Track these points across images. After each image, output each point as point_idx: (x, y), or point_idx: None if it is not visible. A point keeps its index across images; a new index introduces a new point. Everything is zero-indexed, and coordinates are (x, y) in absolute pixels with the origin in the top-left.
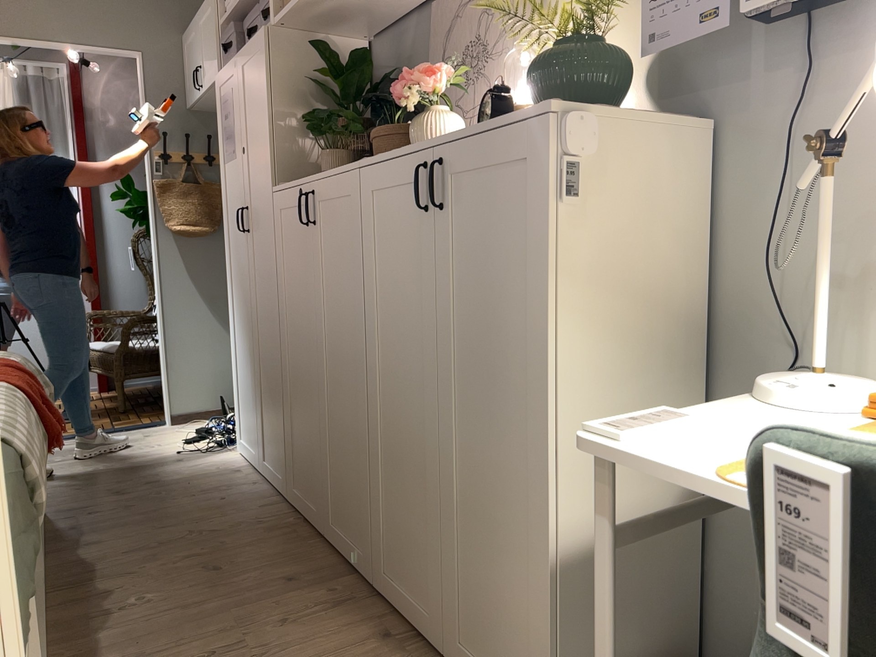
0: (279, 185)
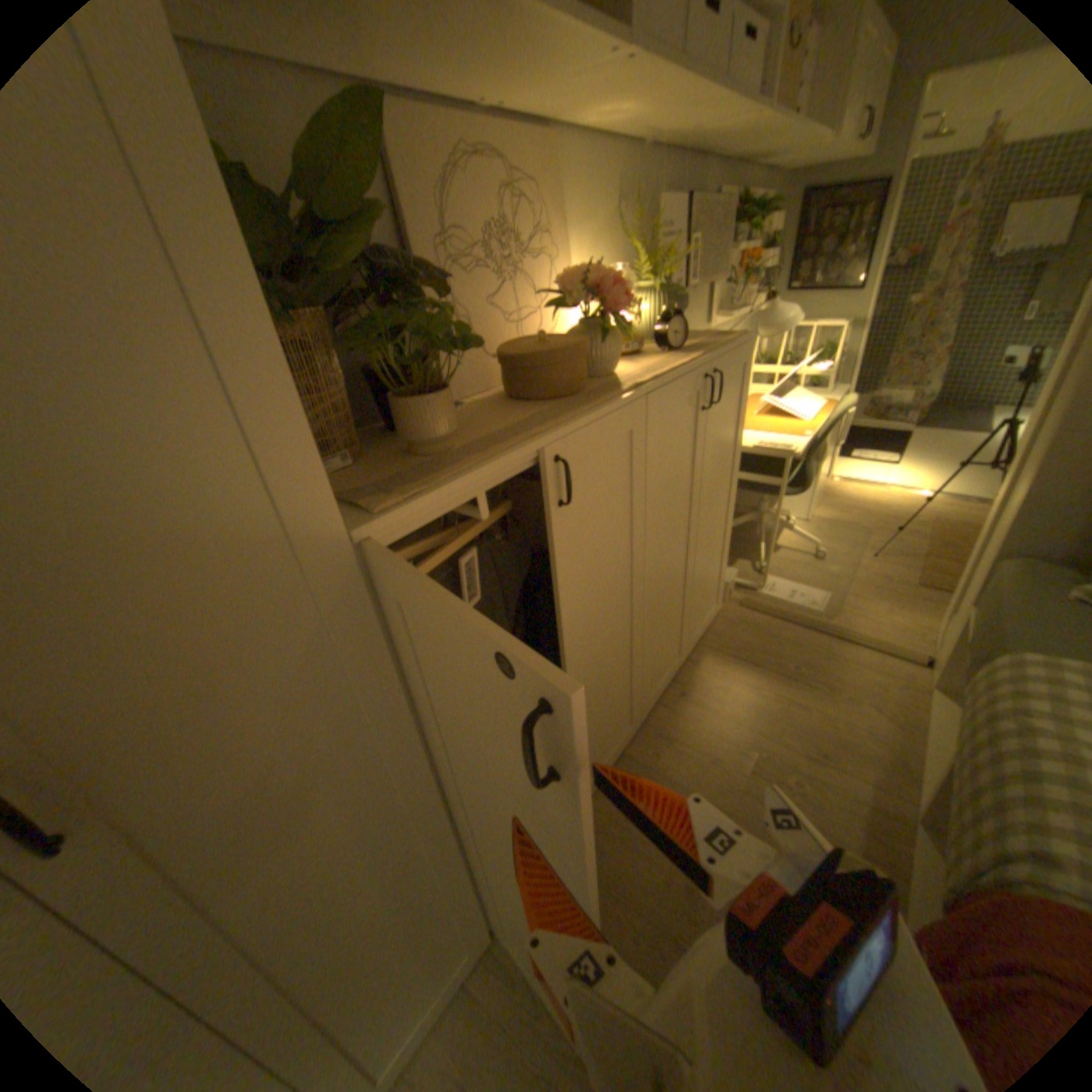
0: (385, 505)
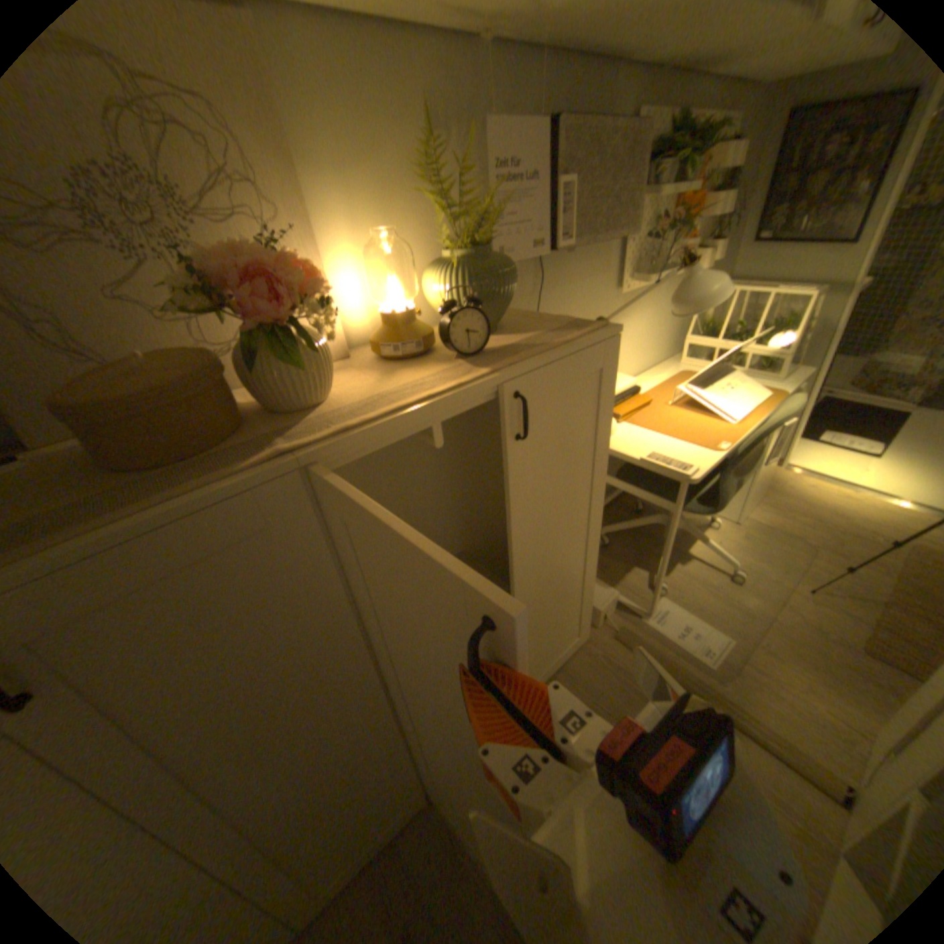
0: None
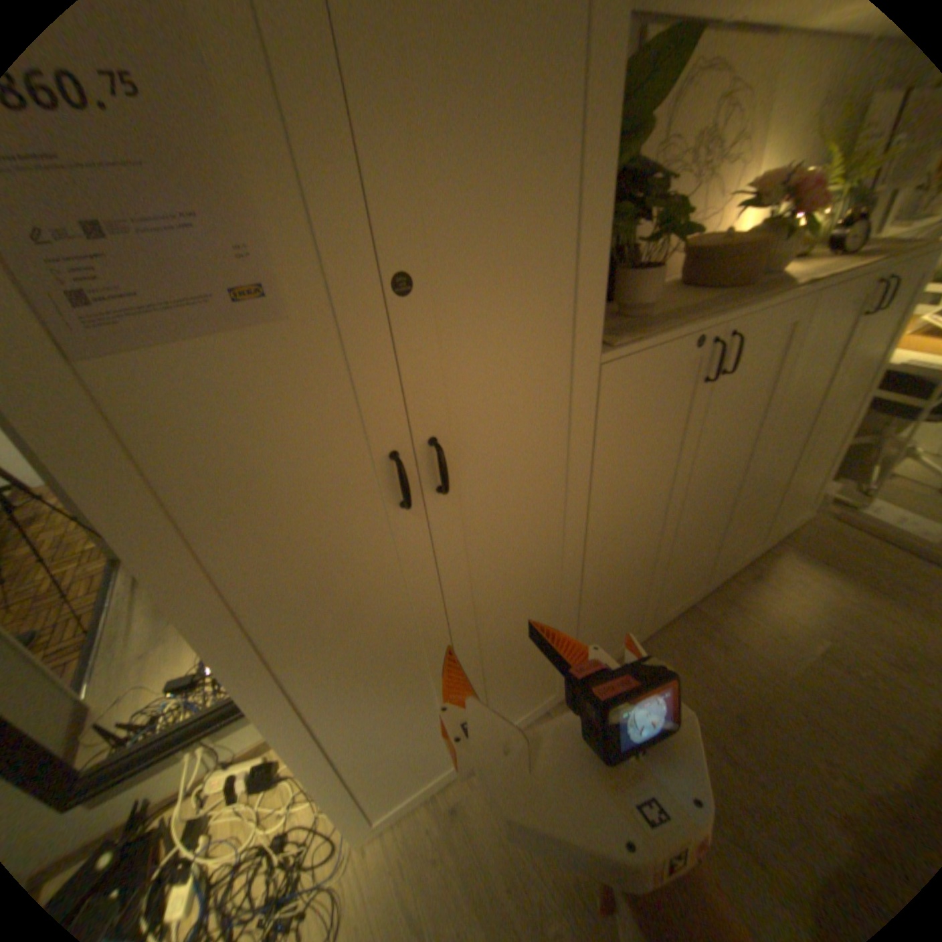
0: (622, 344)
